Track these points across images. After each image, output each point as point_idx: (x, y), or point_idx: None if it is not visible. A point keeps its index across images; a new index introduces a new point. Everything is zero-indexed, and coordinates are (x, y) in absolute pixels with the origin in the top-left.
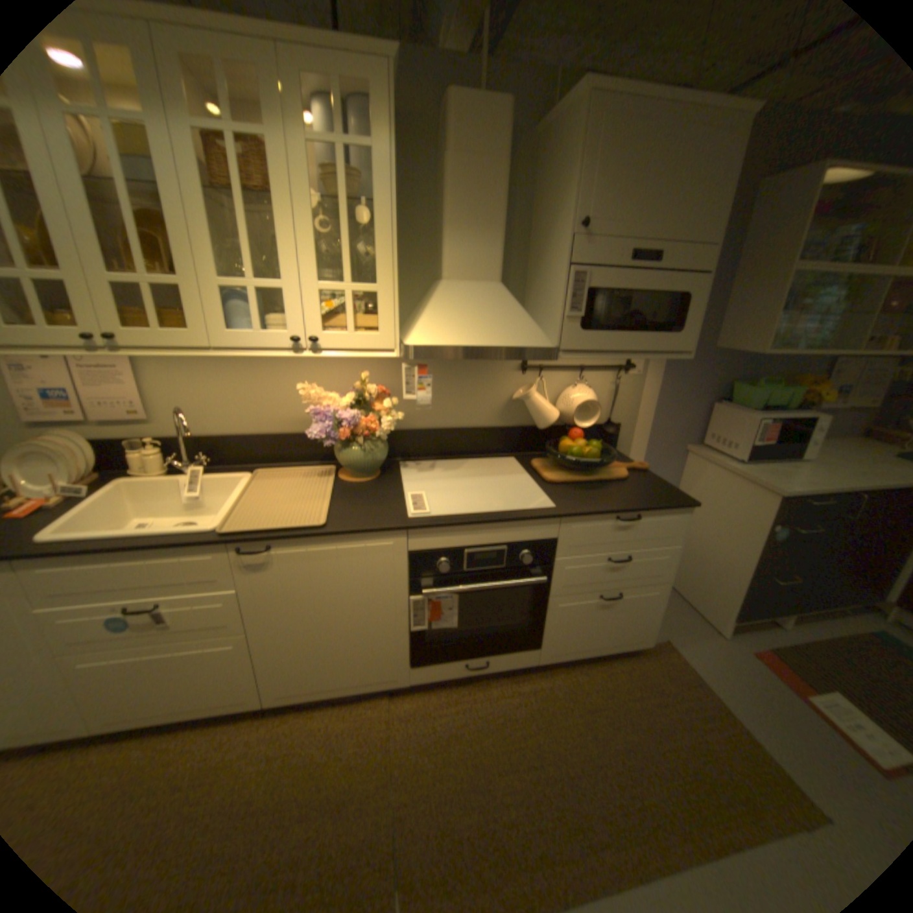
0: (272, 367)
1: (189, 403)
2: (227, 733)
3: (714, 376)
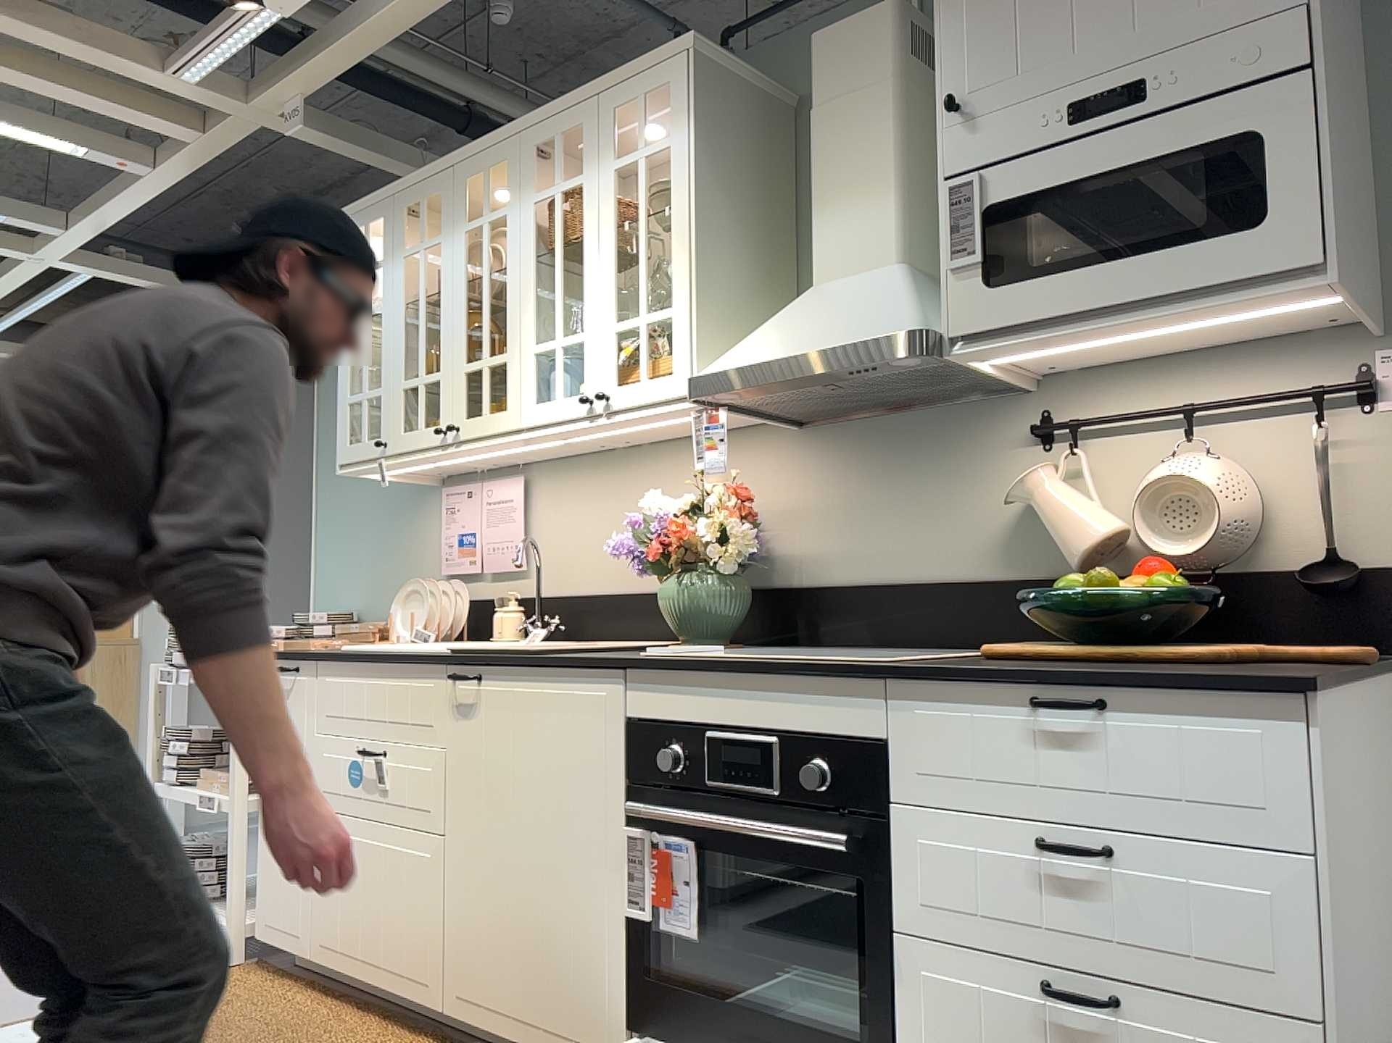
0: (647, 485)
1: (563, 545)
2: (402, 1038)
3: None
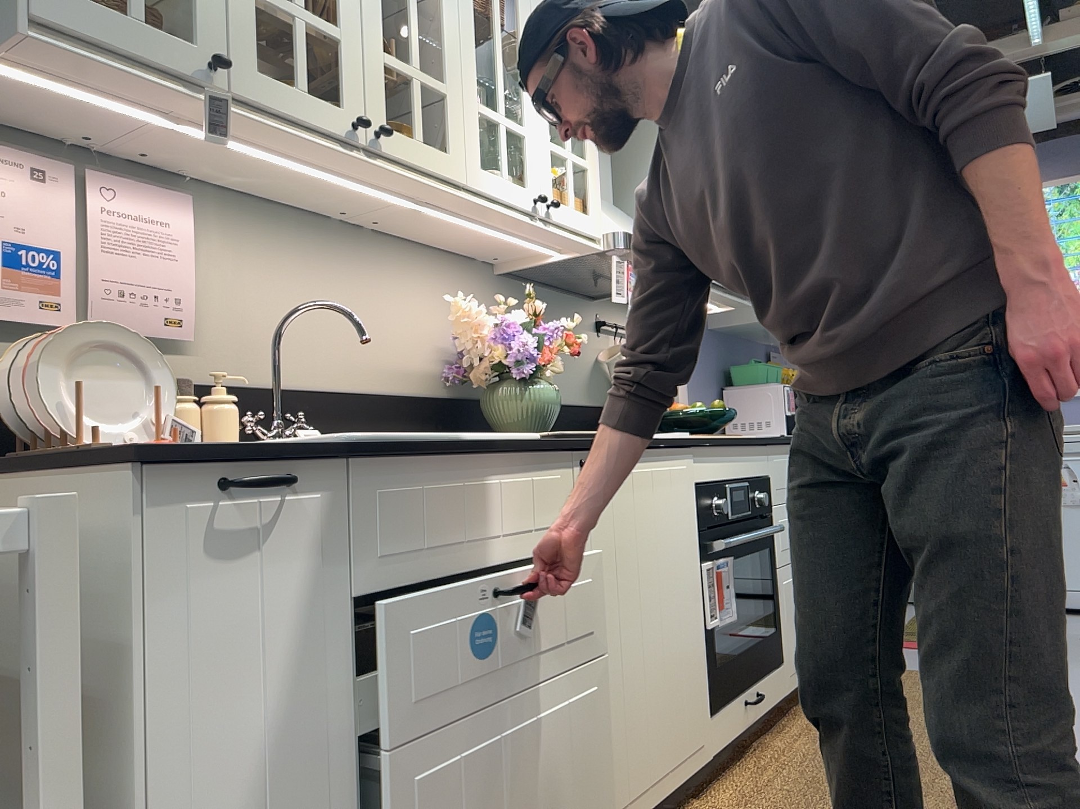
0: (373, 277)
1: (257, 318)
2: None
3: (715, 361)
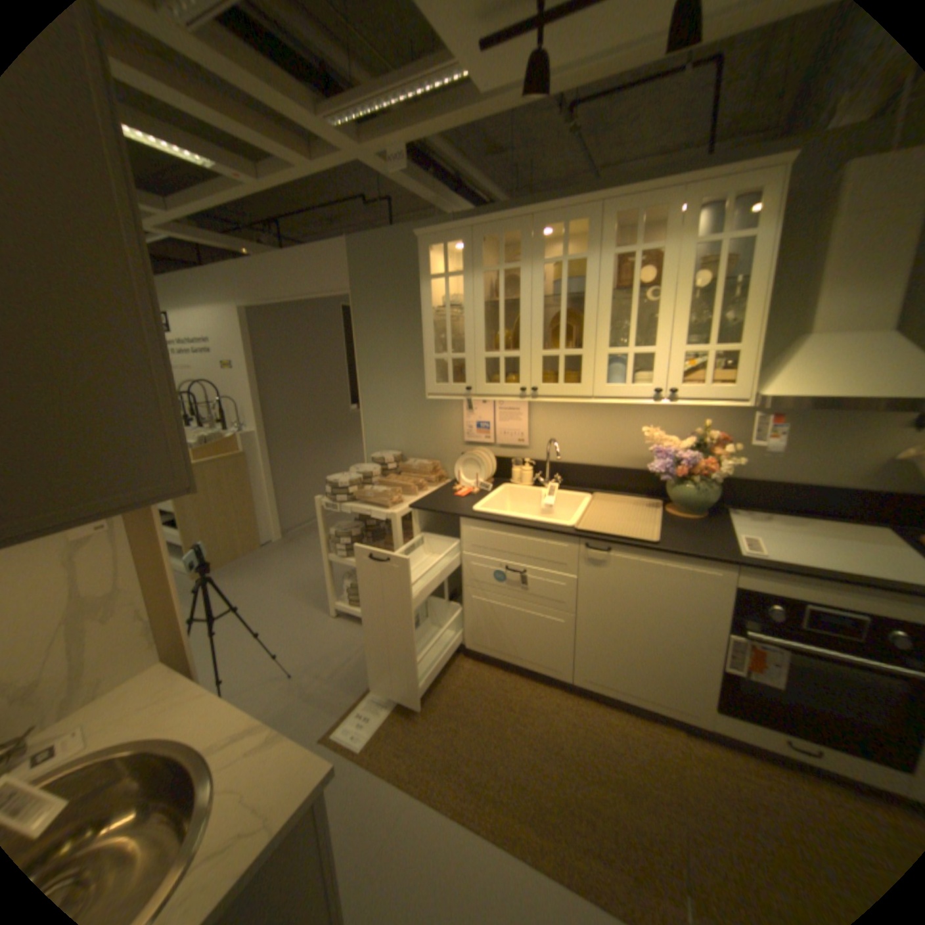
0: (621, 414)
1: (556, 437)
2: (544, 691)
3: None
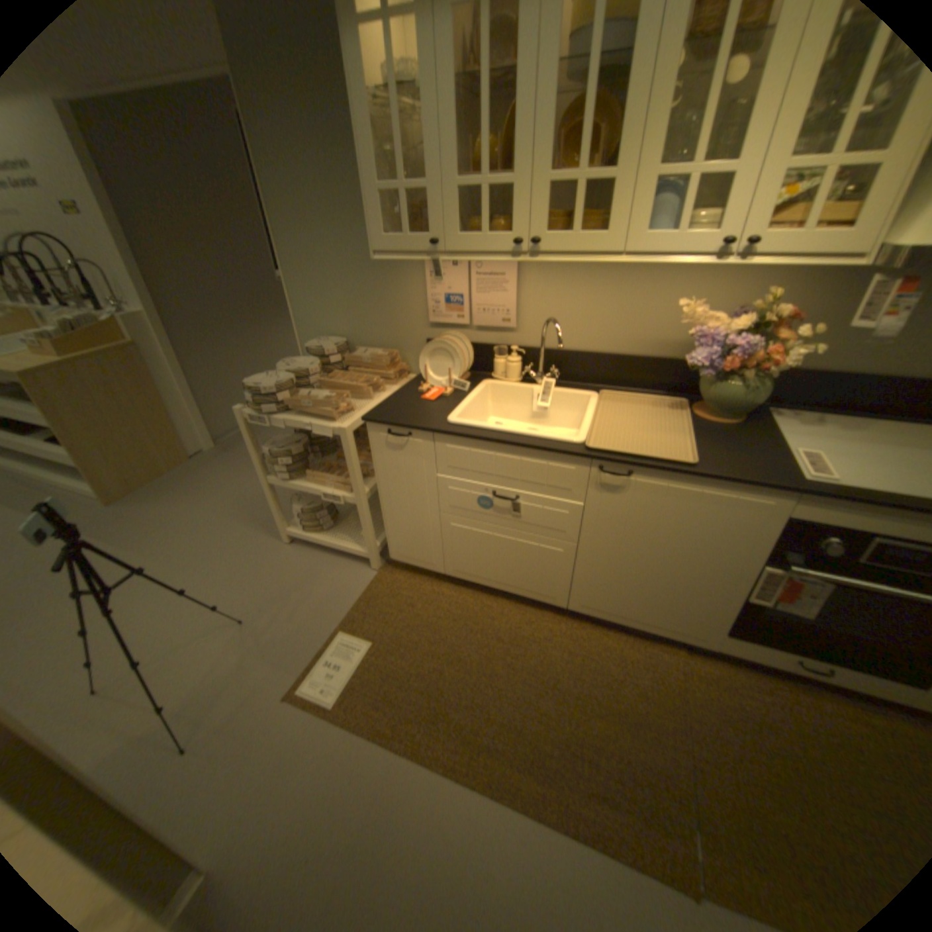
0: (648, 278)
1: (554, 314)
2: (535, 614)
3: None
